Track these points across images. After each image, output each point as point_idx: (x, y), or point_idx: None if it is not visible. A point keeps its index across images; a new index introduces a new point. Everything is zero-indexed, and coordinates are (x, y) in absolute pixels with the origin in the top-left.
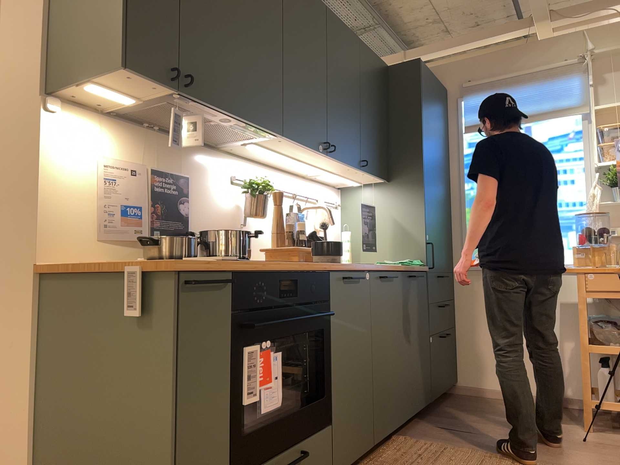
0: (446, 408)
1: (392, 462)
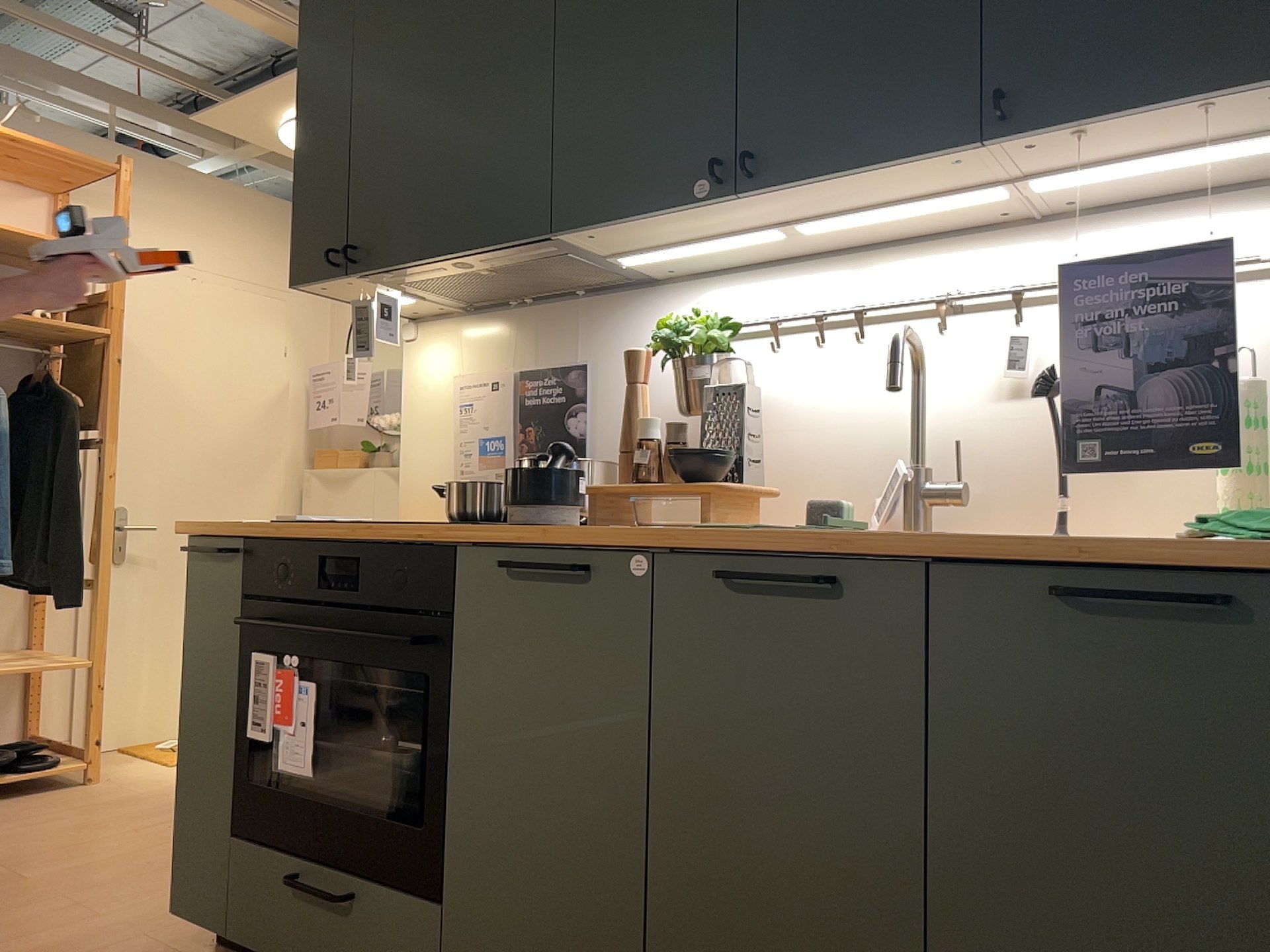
0: None
1: None
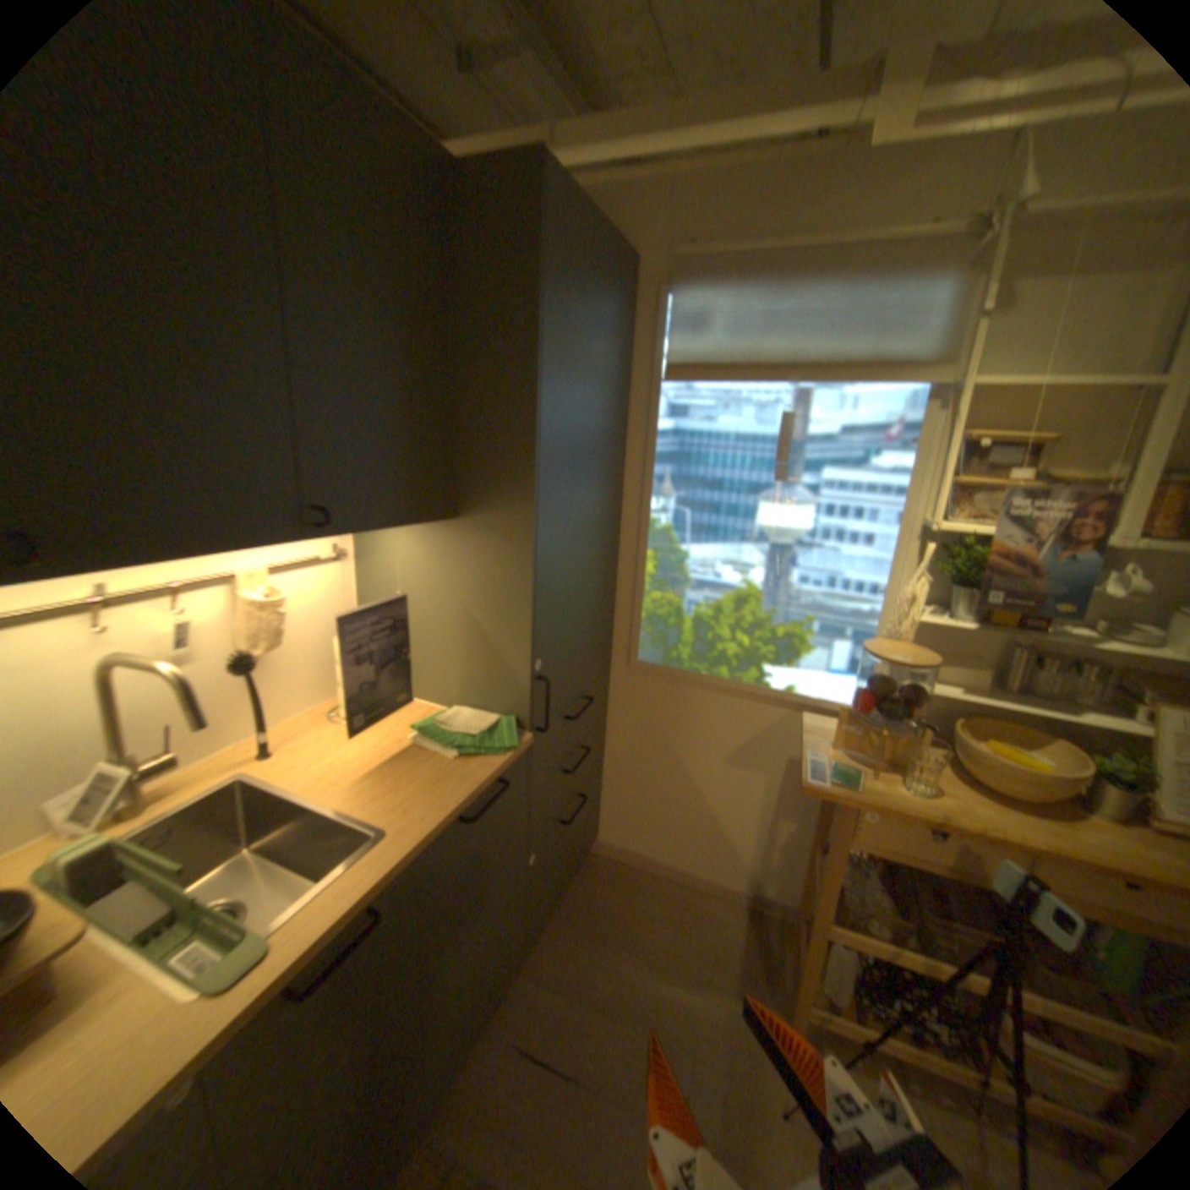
0: (561, 930)
1: None
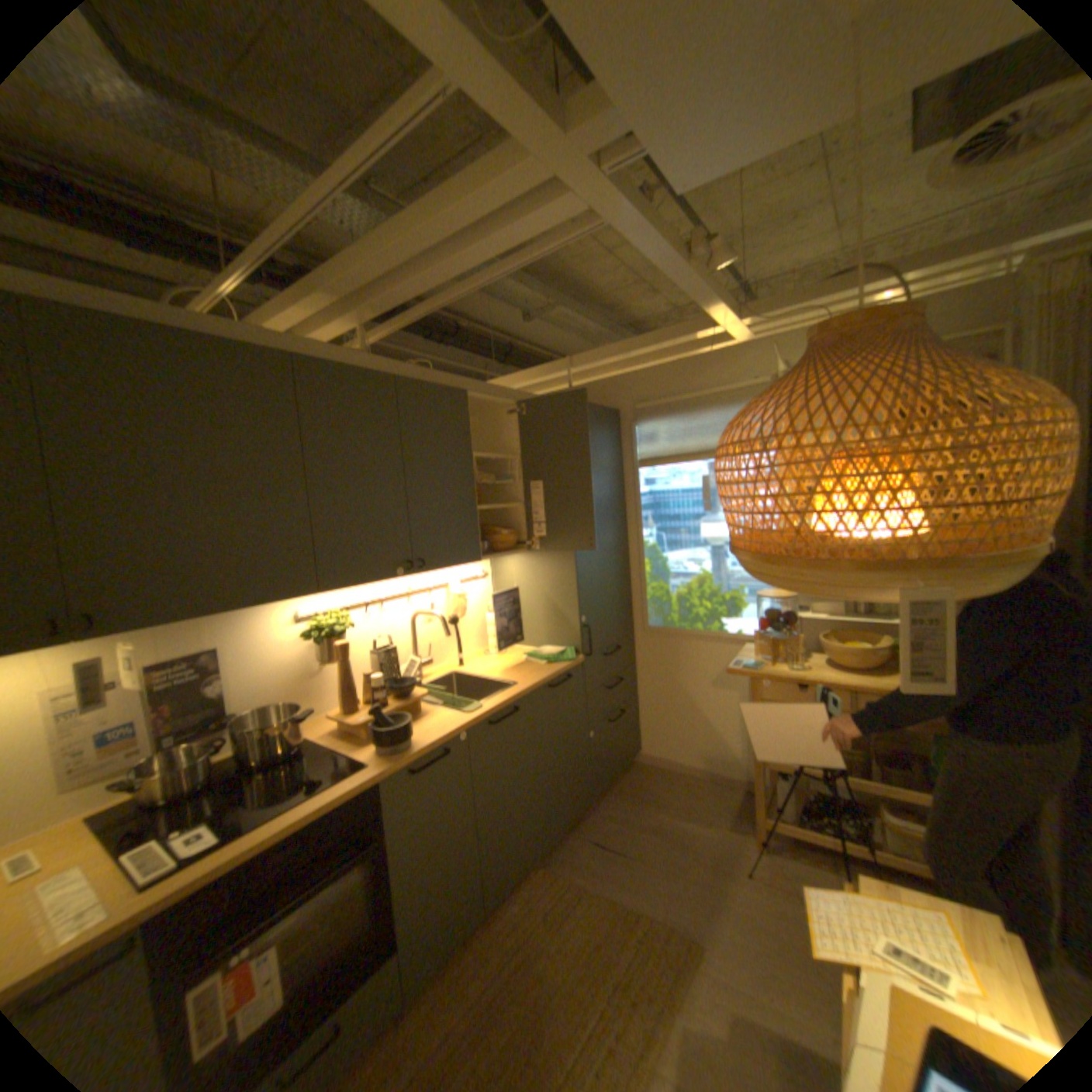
0: (617, 798)
1: (508, 934)
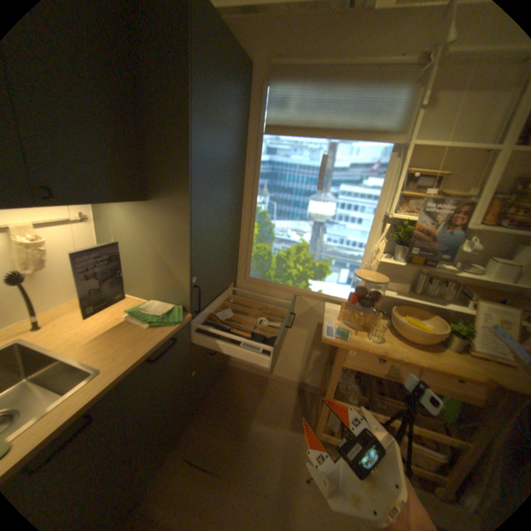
0: (211, 402)
1: None
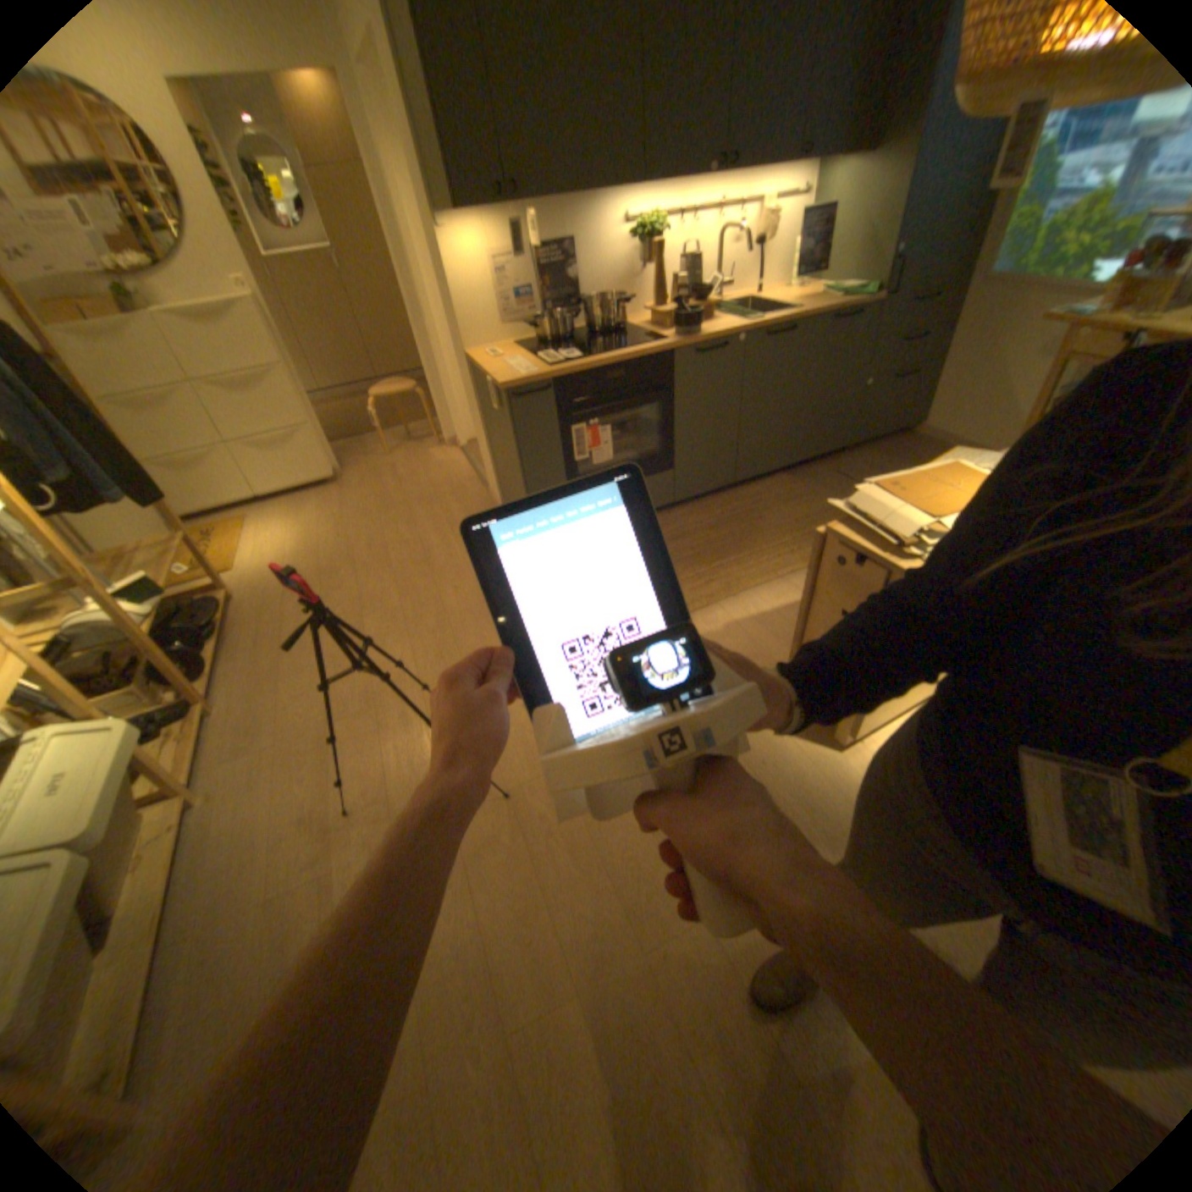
0: (876, 451)
1: (746, 498)
